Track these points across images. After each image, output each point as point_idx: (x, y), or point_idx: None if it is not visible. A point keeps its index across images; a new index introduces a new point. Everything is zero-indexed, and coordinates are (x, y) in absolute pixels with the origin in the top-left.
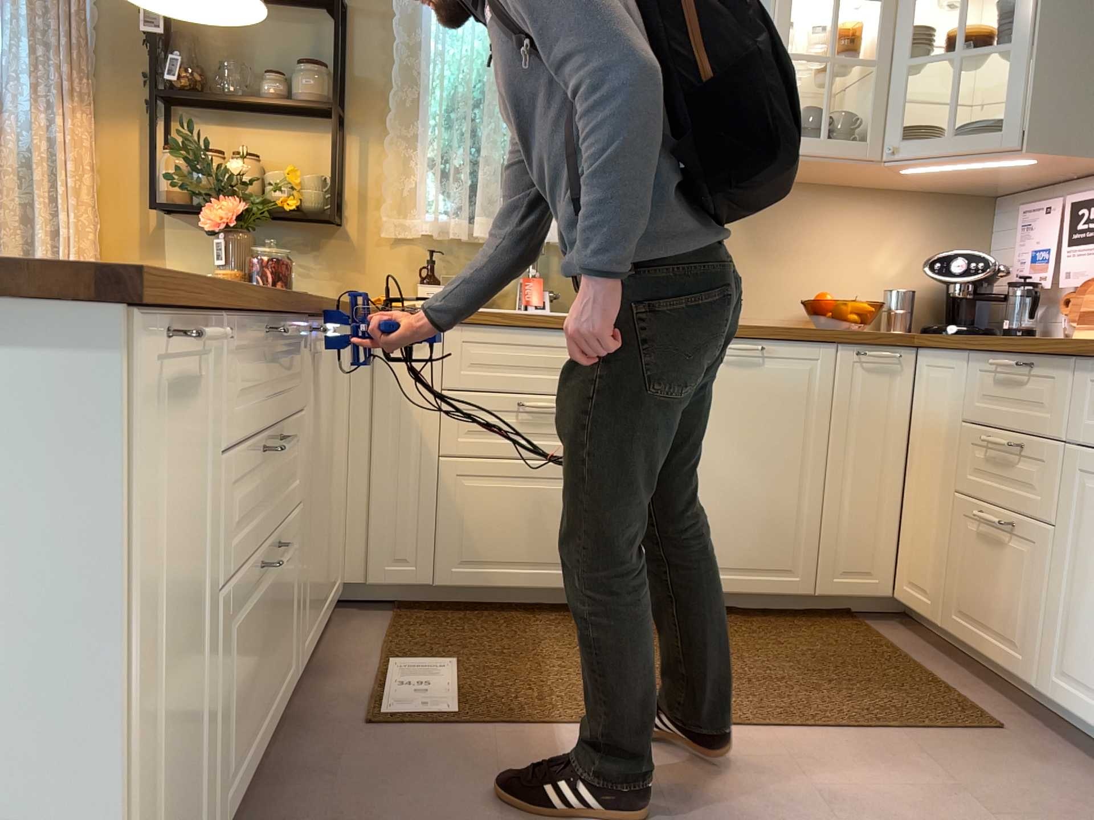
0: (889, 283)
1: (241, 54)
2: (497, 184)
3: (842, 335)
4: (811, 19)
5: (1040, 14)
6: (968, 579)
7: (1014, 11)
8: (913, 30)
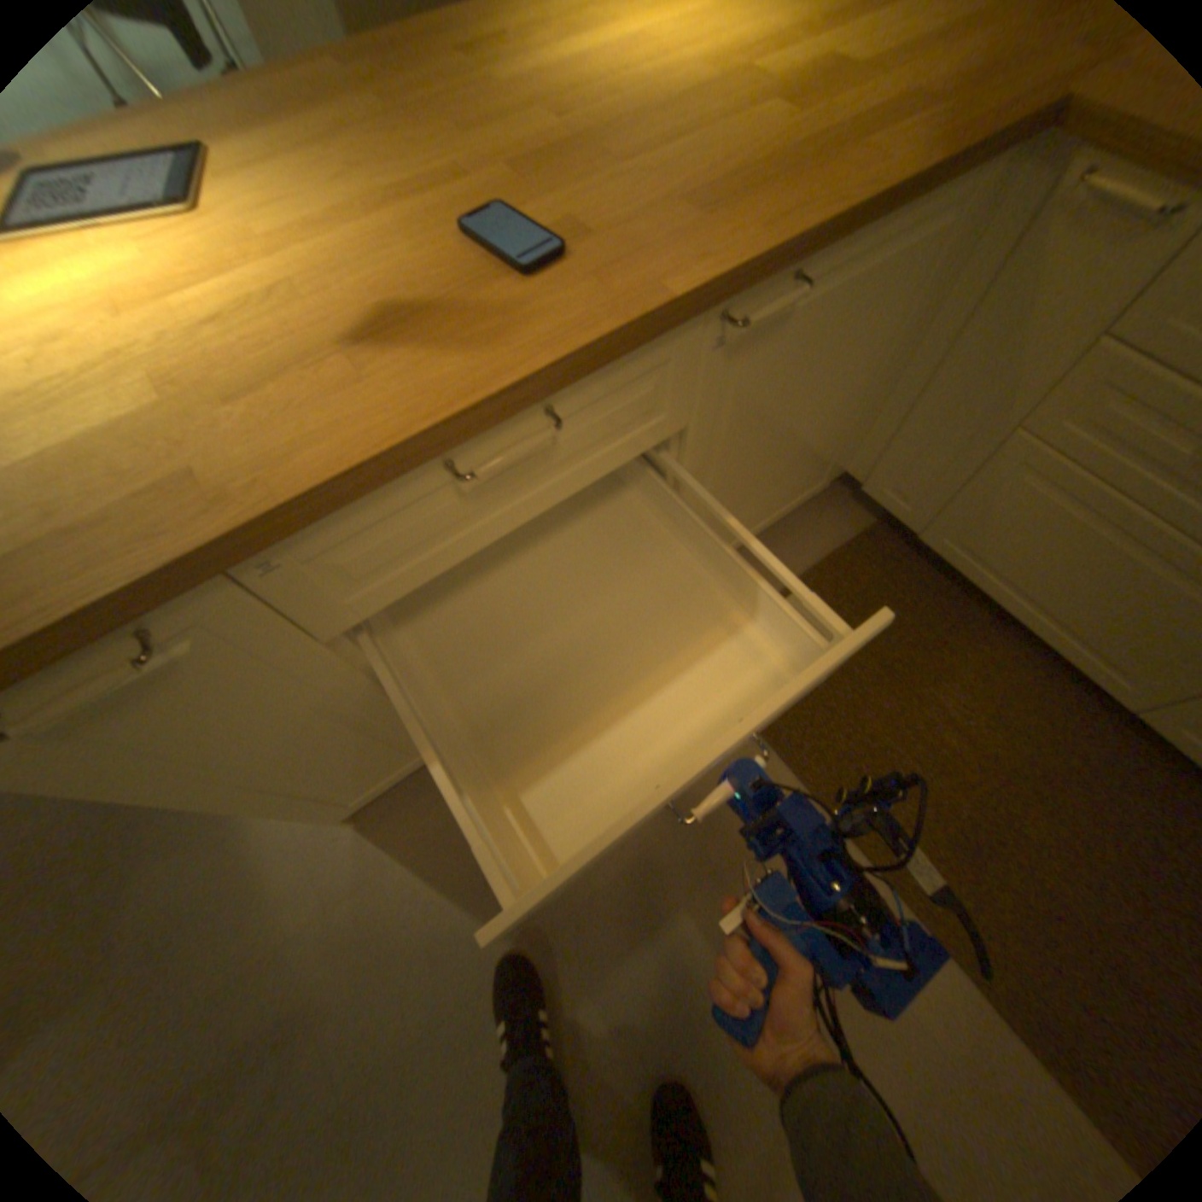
0: None
1: None
2: None
3: None
4: None
5: None
6: None
7: None
8: None
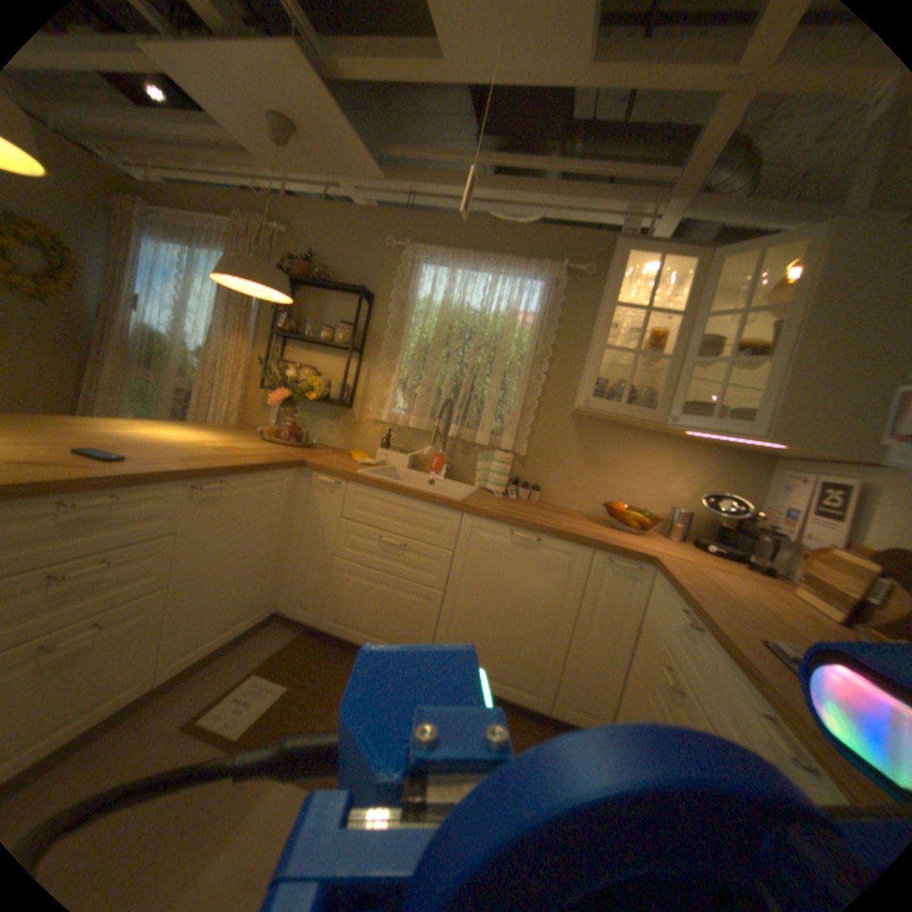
0: (679, 503)
1: (320, 316)
2: (428, 400)
3: (597, 545)
4: (638, 323)
5: (801, 338)
6: None
7: (784, 333)
8: (707, 338)
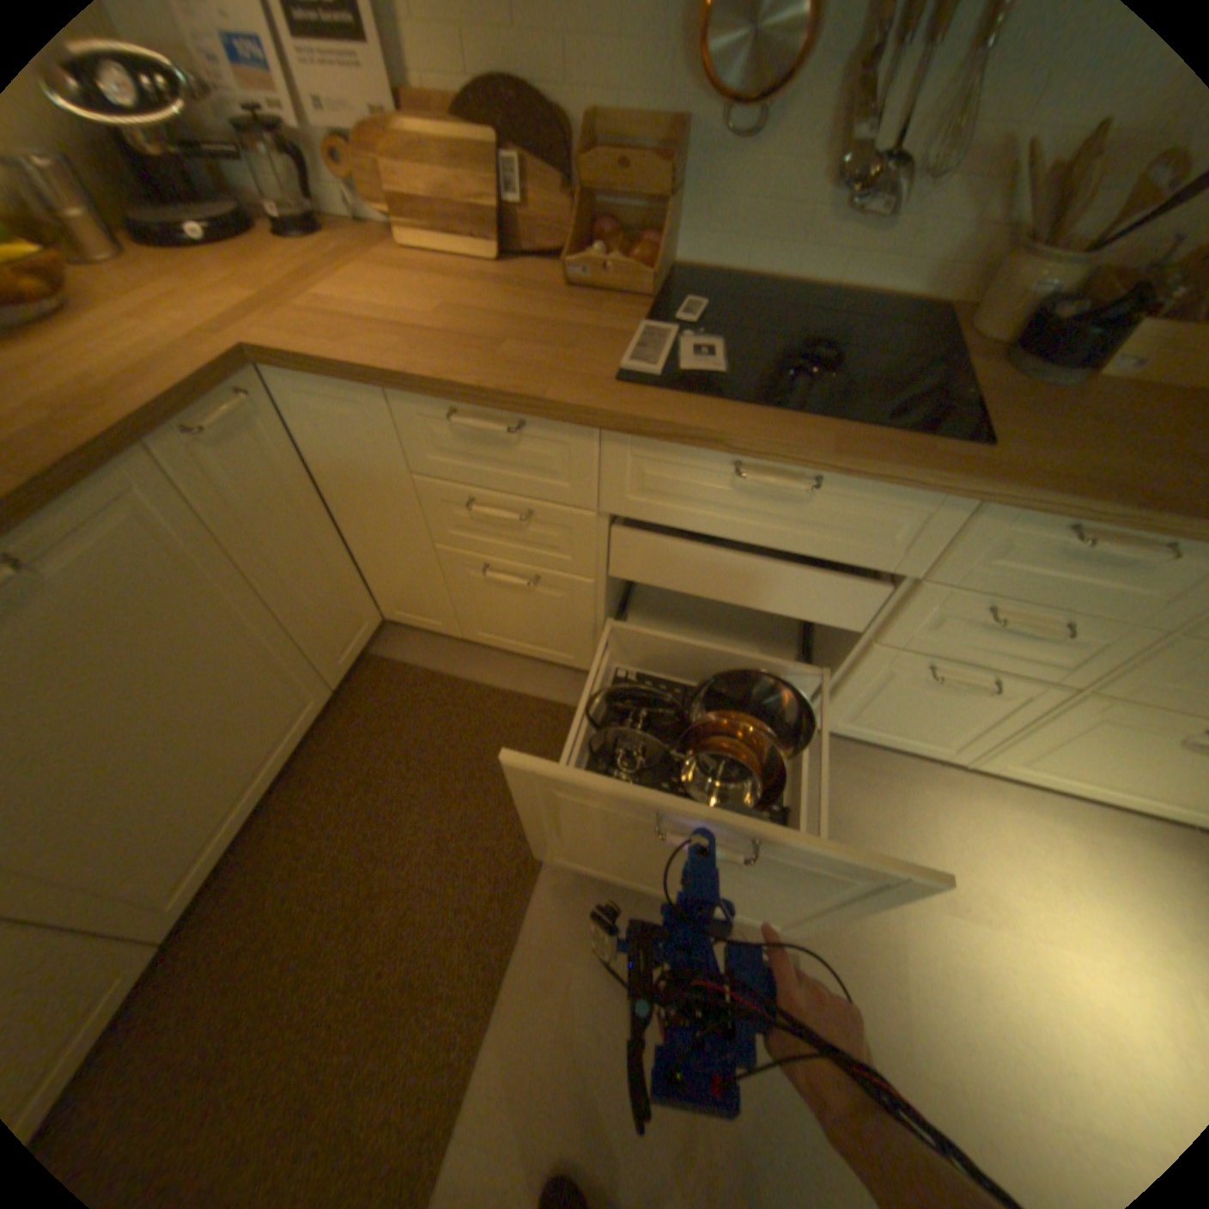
0: None
1: None
2: None
3: (131, 426)
4: None
5: None
6: (484, 610)
7: None
8: None
